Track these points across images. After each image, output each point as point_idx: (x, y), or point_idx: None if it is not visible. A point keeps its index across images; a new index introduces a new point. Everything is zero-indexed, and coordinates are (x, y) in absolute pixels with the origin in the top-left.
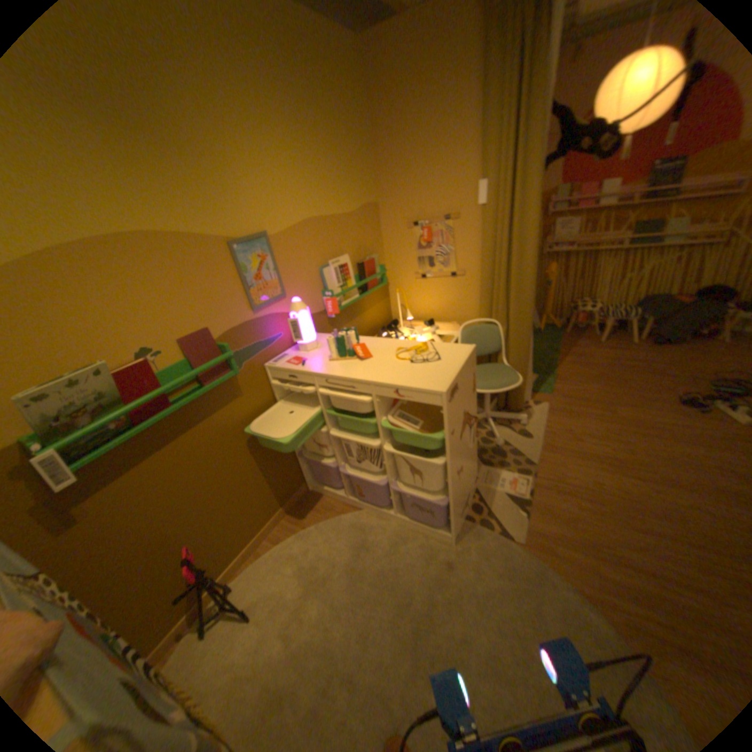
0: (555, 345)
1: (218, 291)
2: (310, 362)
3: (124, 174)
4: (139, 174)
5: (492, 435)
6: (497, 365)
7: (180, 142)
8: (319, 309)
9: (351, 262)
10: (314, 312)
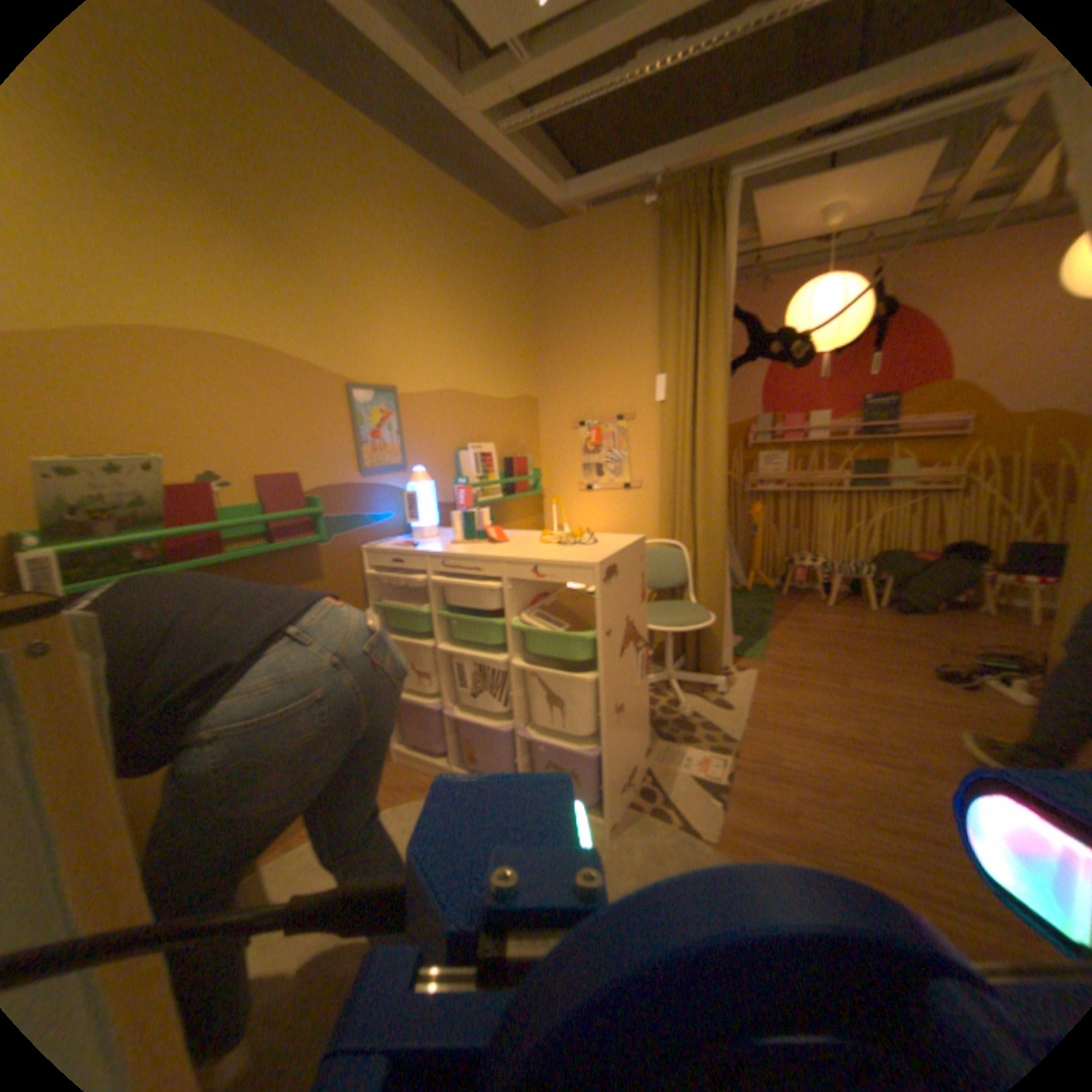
0: (767, 607)
1: (322, 435)
2: (425, 545)
3: (248, 281)
4: (265, 286)
5: (674, 699)
6: (682, 602)
7: (319, 270)
8: (448, 499)
9: (496, 454)
10: (441, 501)
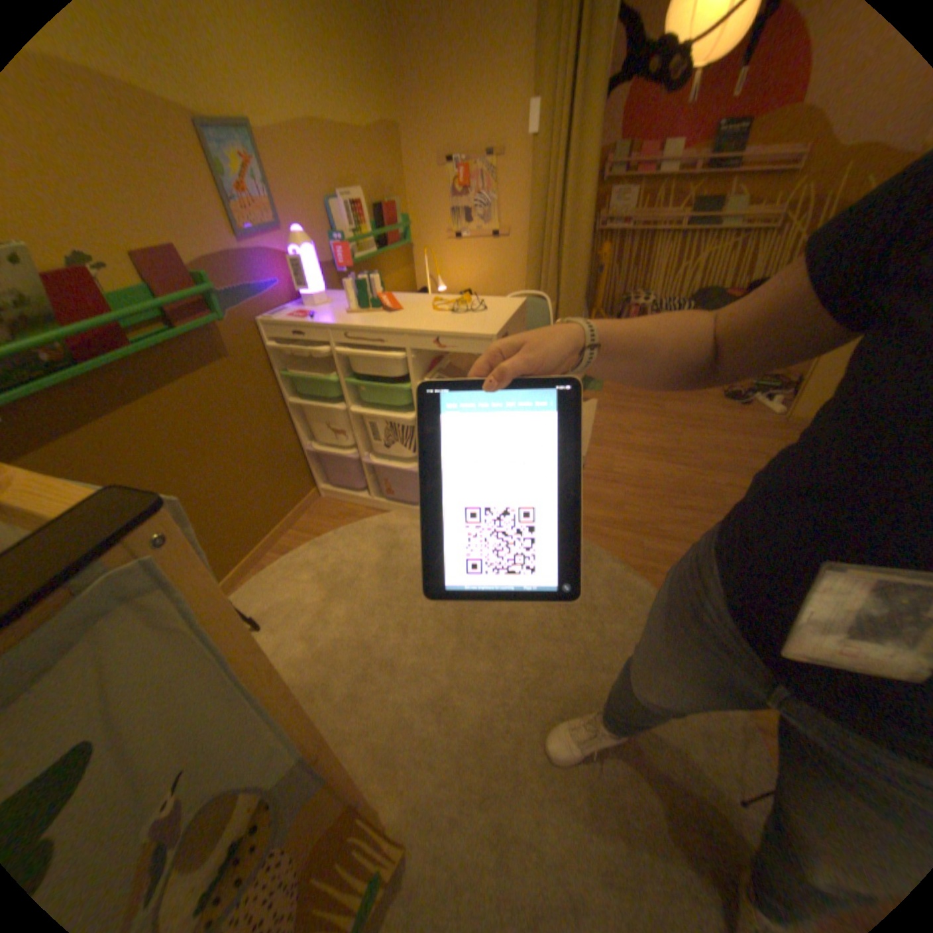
0: None
1: (183, 193)
2: (320, 315)
3: None
4: None
5: None
6: None
7: None
8: (325, 259)
9: (365, 201)
10: (319, 261)
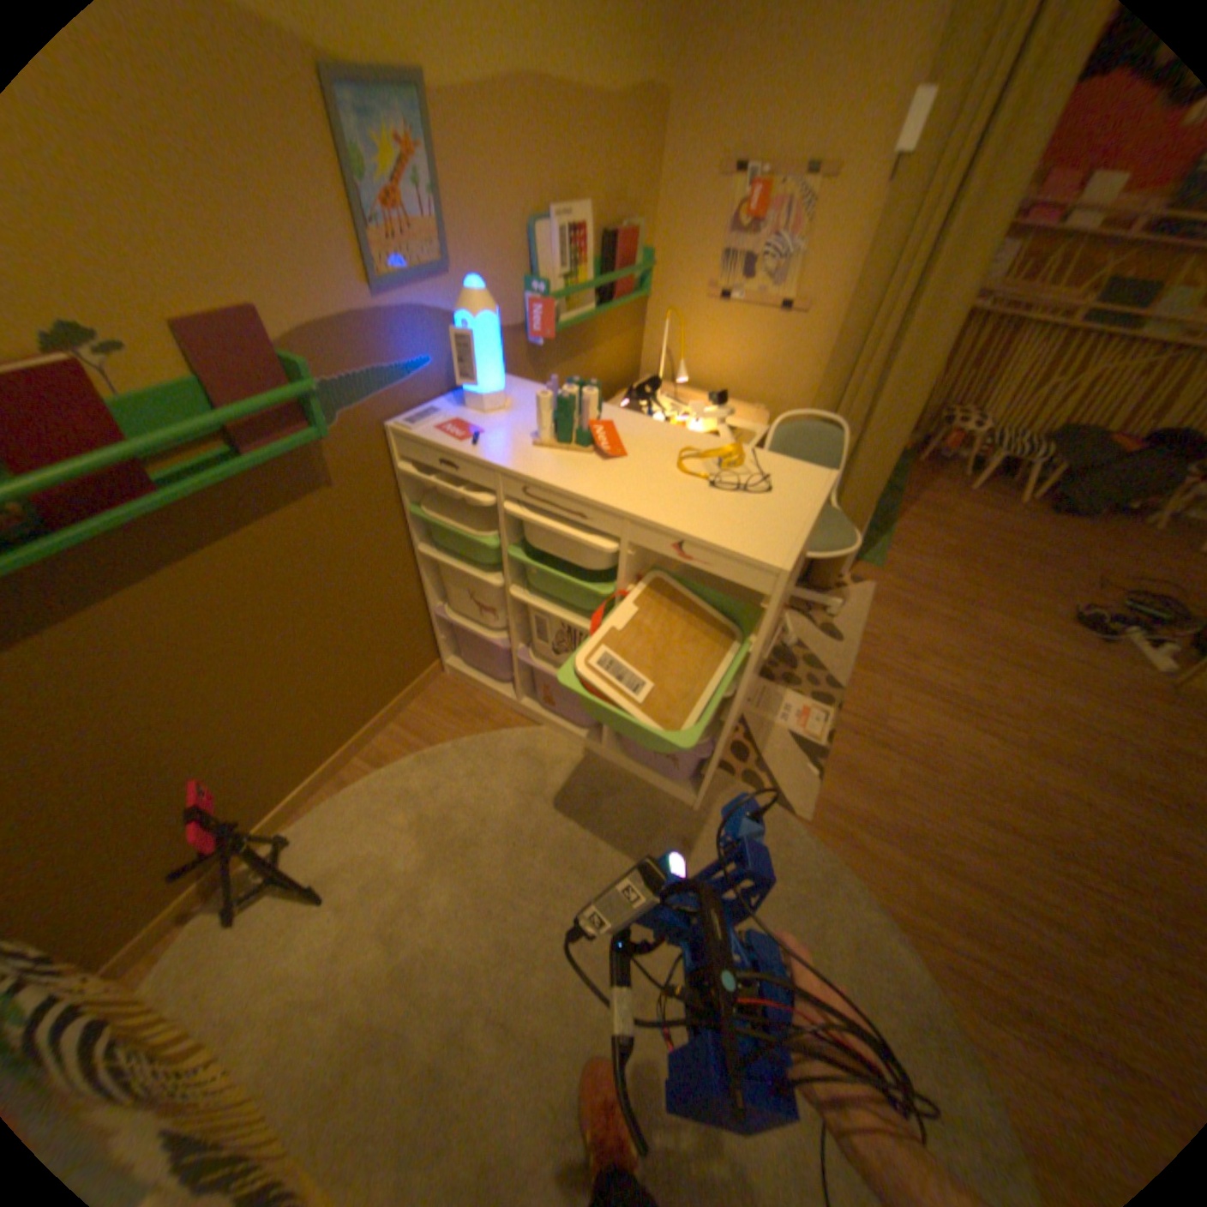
0: (897, 480)
1: (285, 210)
2: (489, 439)
3: None
4: None
5: (781, 627)
6: None
7: None
8: (514, 321)
9: (593, 225)
10: (503, 325)
